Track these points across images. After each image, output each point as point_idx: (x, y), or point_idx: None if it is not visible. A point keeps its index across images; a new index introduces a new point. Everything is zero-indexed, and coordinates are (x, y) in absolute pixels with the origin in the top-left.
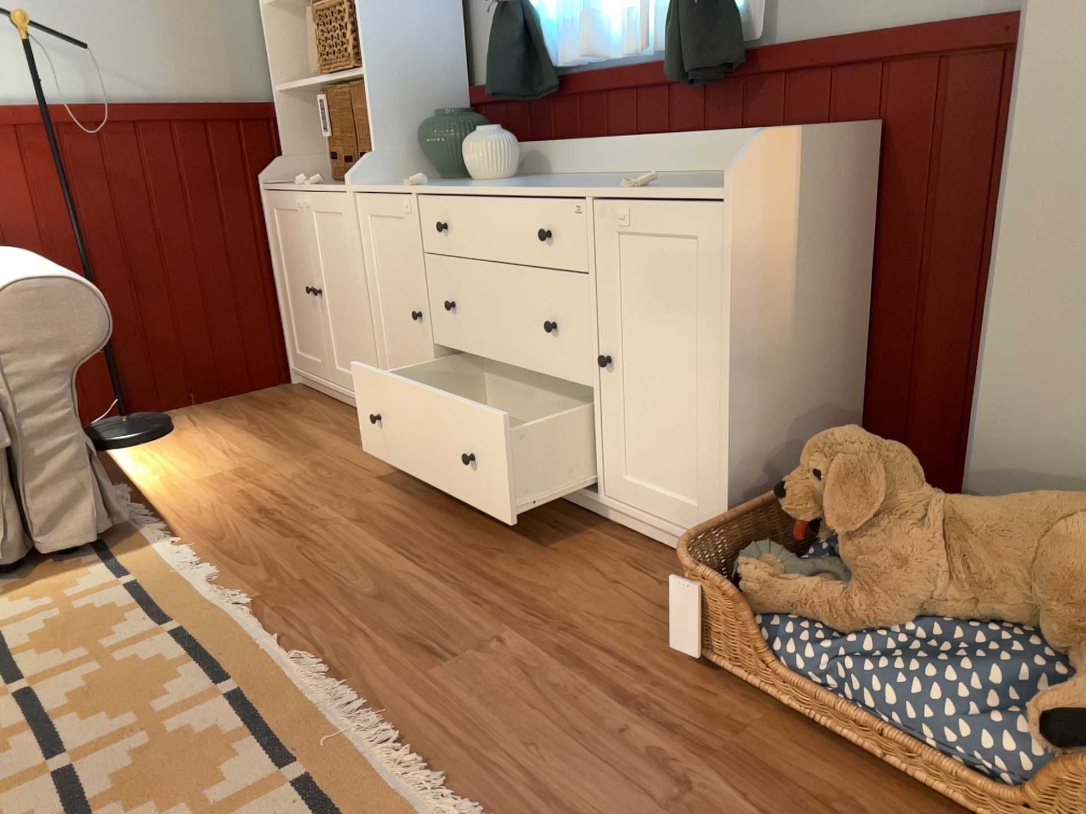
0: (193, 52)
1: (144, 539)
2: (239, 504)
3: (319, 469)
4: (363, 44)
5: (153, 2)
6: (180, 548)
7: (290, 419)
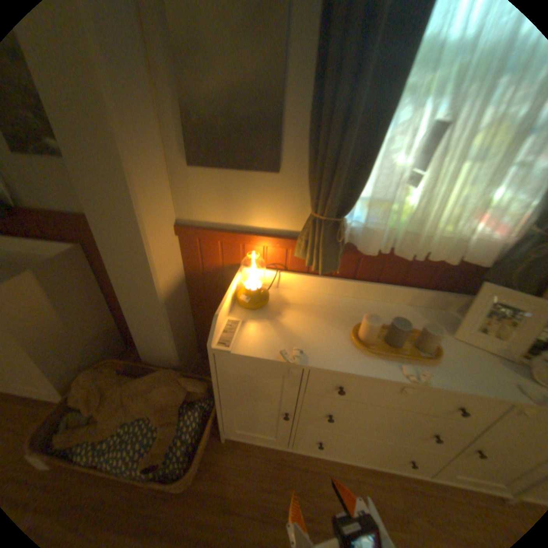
0: None
1: None
2: None
3: None
4: None
5: None
6: None
7: None
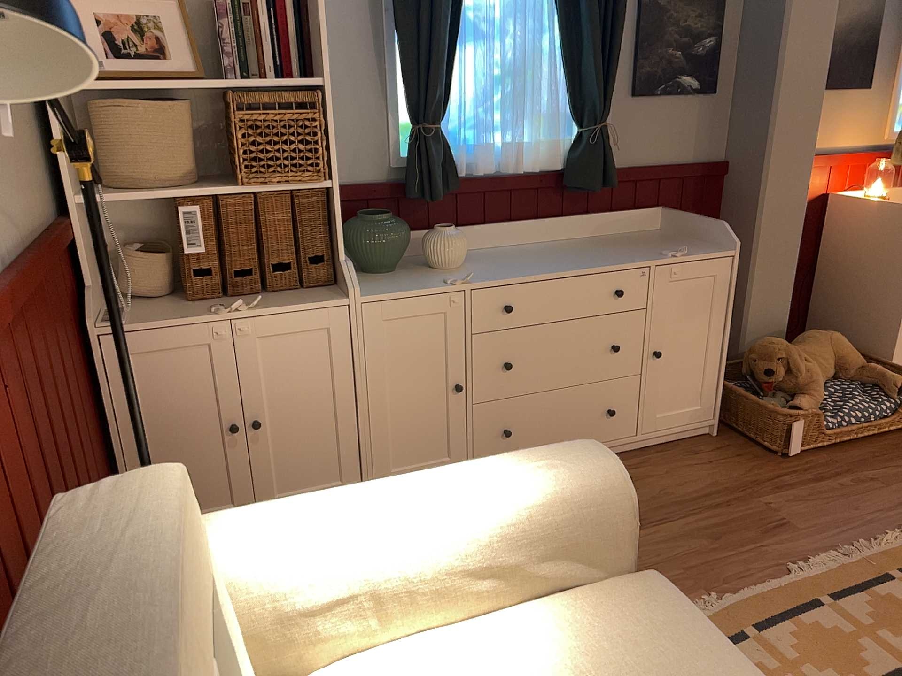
0: (18, 157)
1: None
2: None
3: None
4: (333, 157)
5: None
6: None
7: None
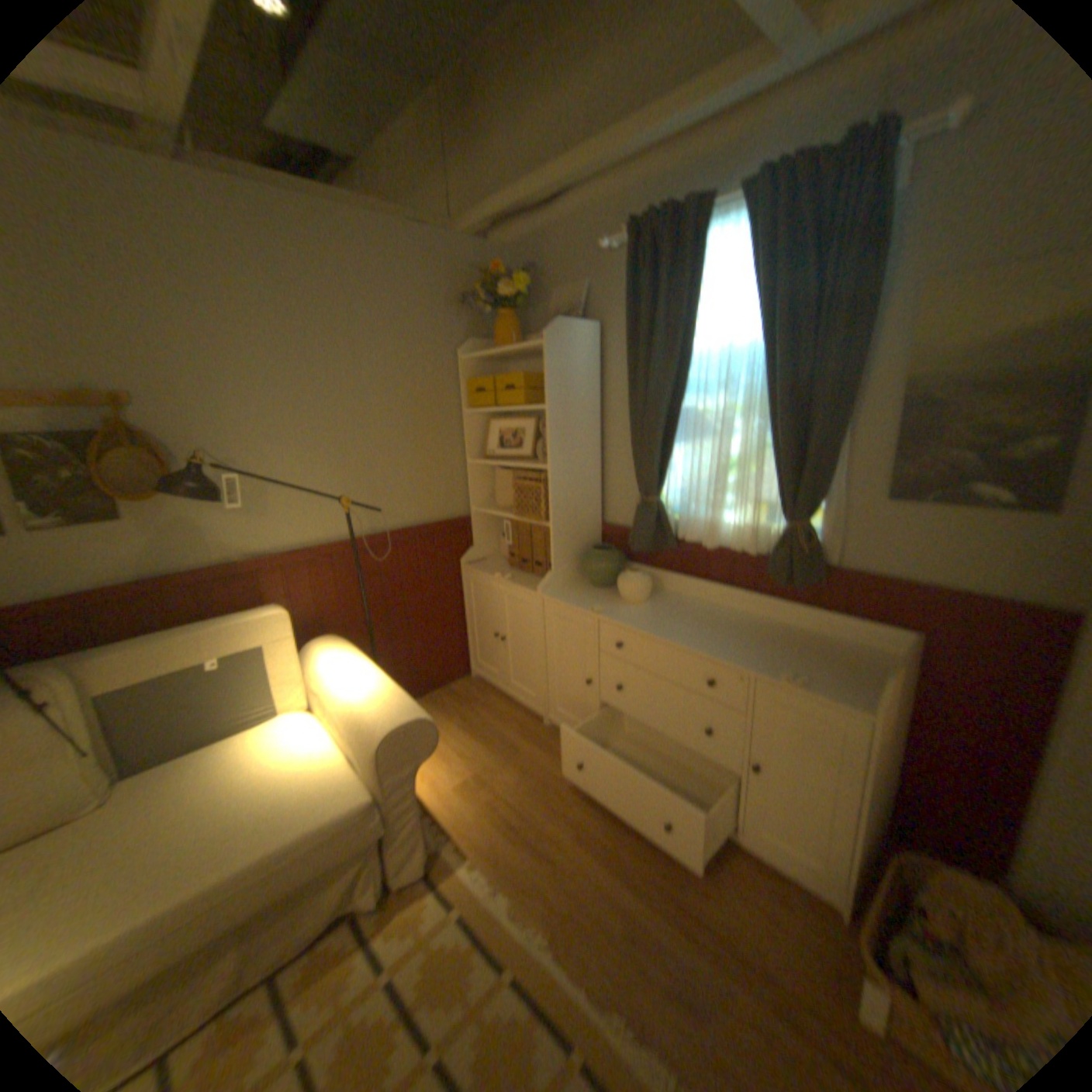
0: (429, 492)
1: (447, 865)
2: (492, 819)
3: (528, 779)
4: (553, 510)
5: (409, 466)
6: (474, 875)
7: (485, 717)
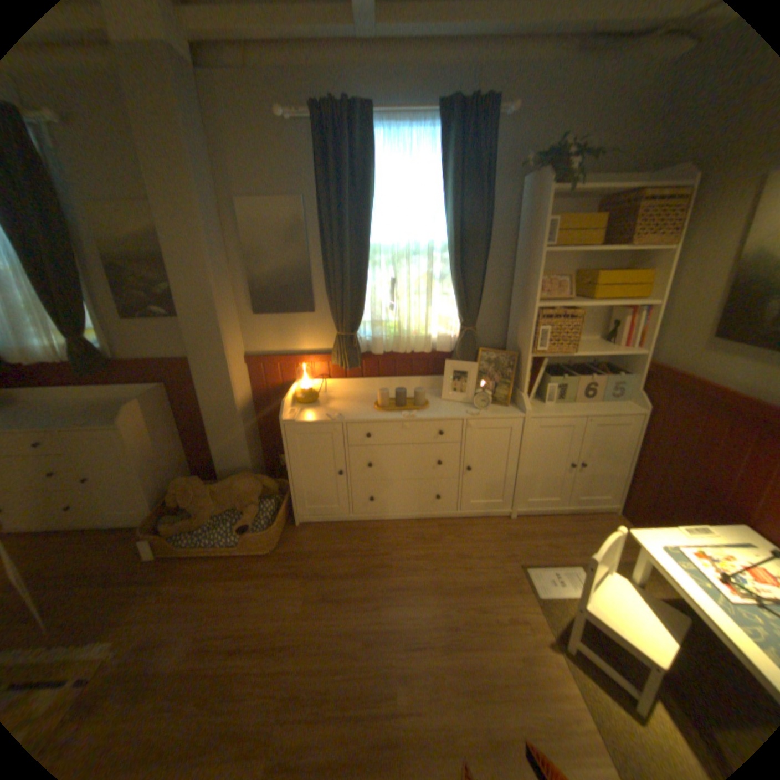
0: None
1: None
2: None
3: None
4: None
5: None
6: None
7: None
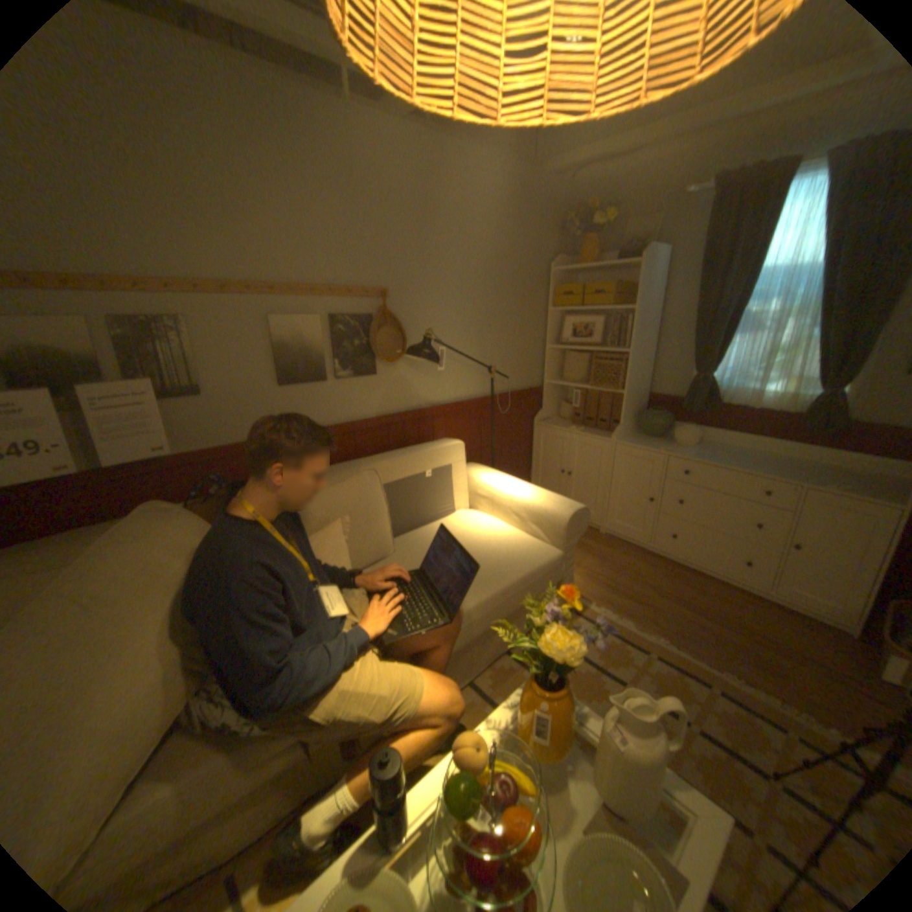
0: (521, 368)
1: None
2: (595, 583)
3: (606, 563)
4: (627, 382)
5: (513, 349)
6: (602, 610)
7: None
